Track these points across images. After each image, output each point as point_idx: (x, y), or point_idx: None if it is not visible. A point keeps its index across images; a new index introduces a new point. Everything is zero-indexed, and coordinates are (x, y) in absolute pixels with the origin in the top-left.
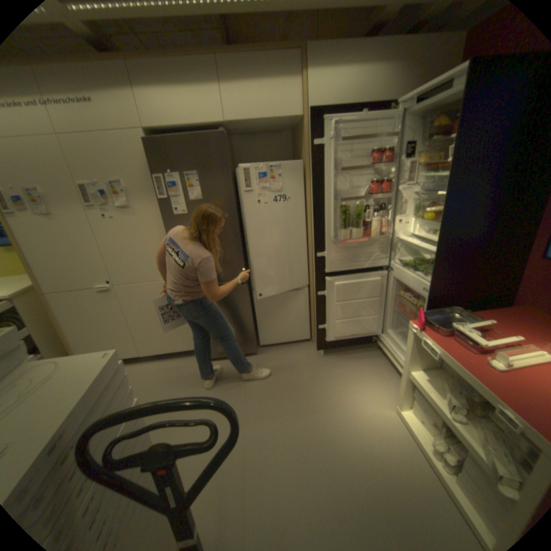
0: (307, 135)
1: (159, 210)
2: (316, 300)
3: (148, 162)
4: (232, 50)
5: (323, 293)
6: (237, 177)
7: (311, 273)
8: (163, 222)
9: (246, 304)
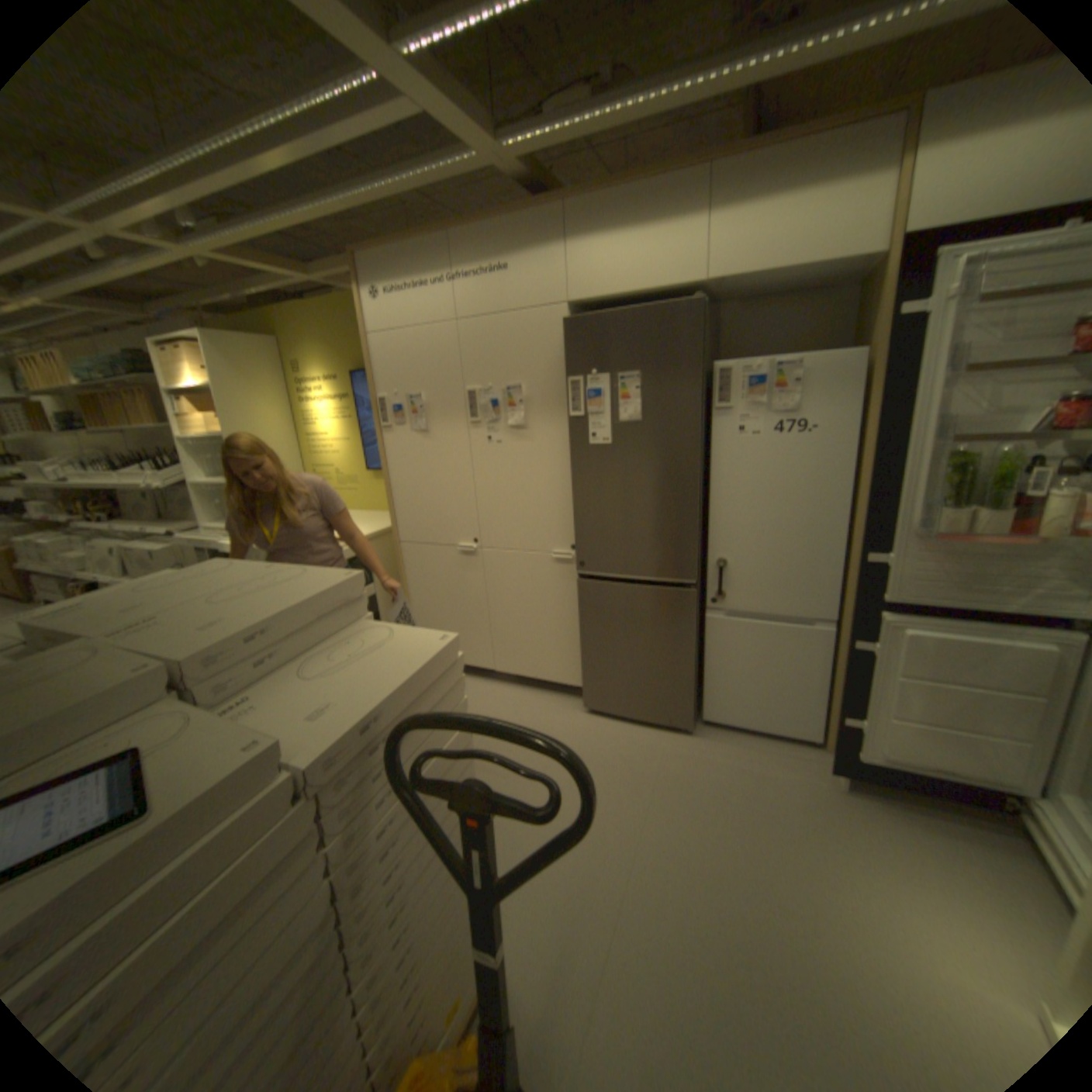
0: (891, 294)
1: (568, 437)
2: (852, 661)
3: (565, 357)
4: (746, 148)
5: (873, 649)
6: (714, 382)
7: (851, 597)
8: (570, 457)
9: (687, 630)
